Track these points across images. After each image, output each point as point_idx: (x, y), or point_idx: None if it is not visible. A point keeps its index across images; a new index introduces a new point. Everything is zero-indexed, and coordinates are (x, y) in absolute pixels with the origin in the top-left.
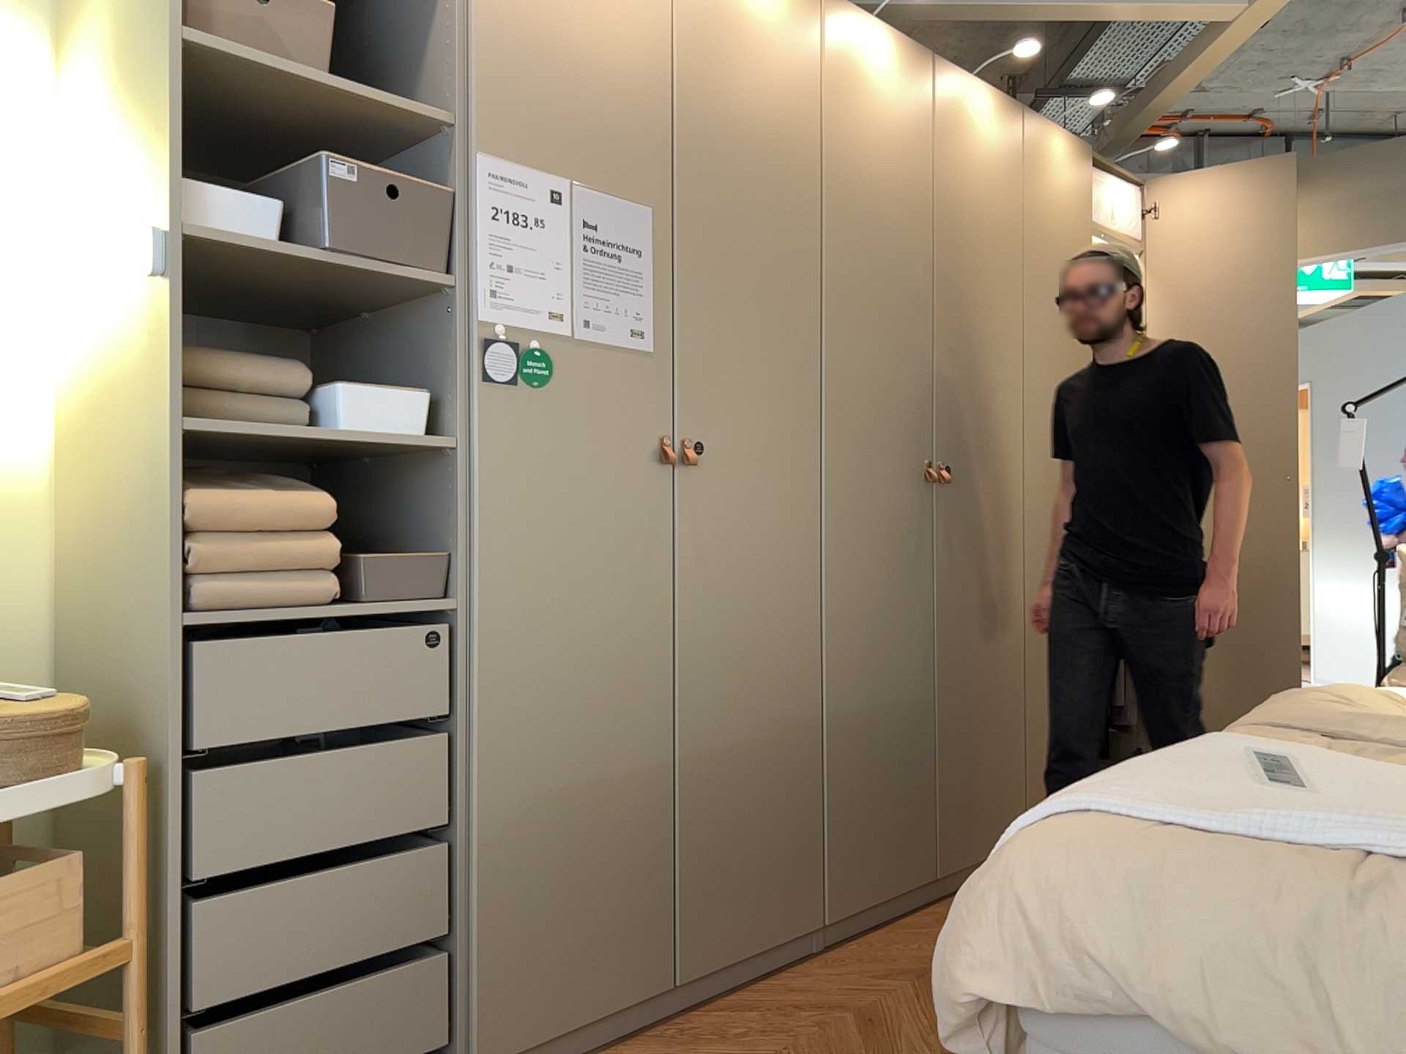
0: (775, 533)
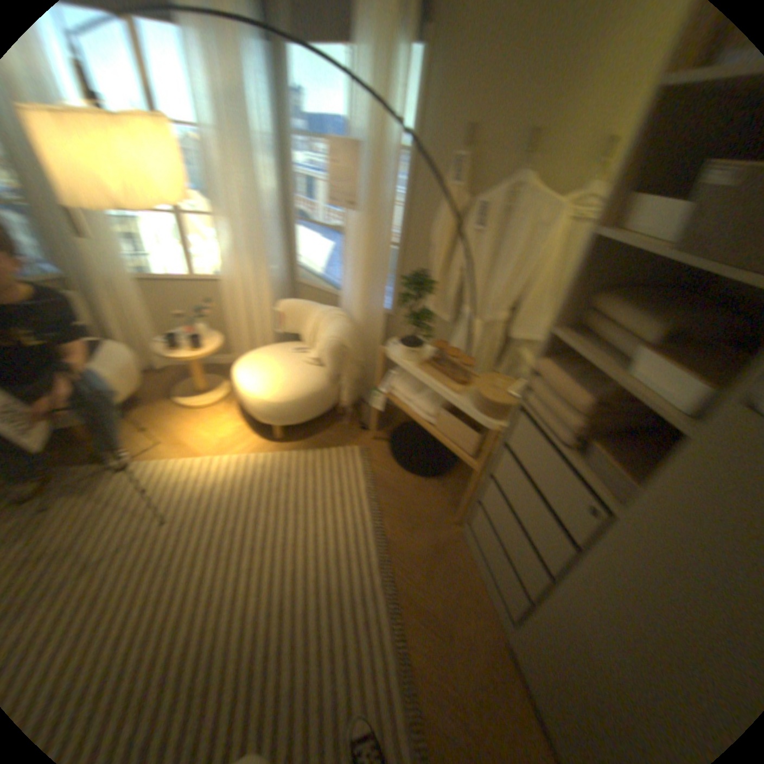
0: None
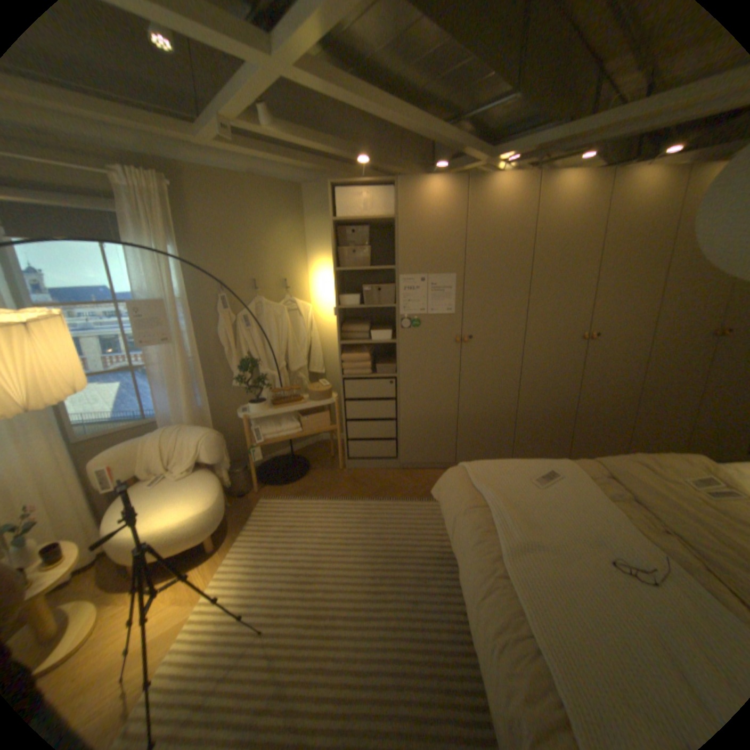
0: (499, 359)
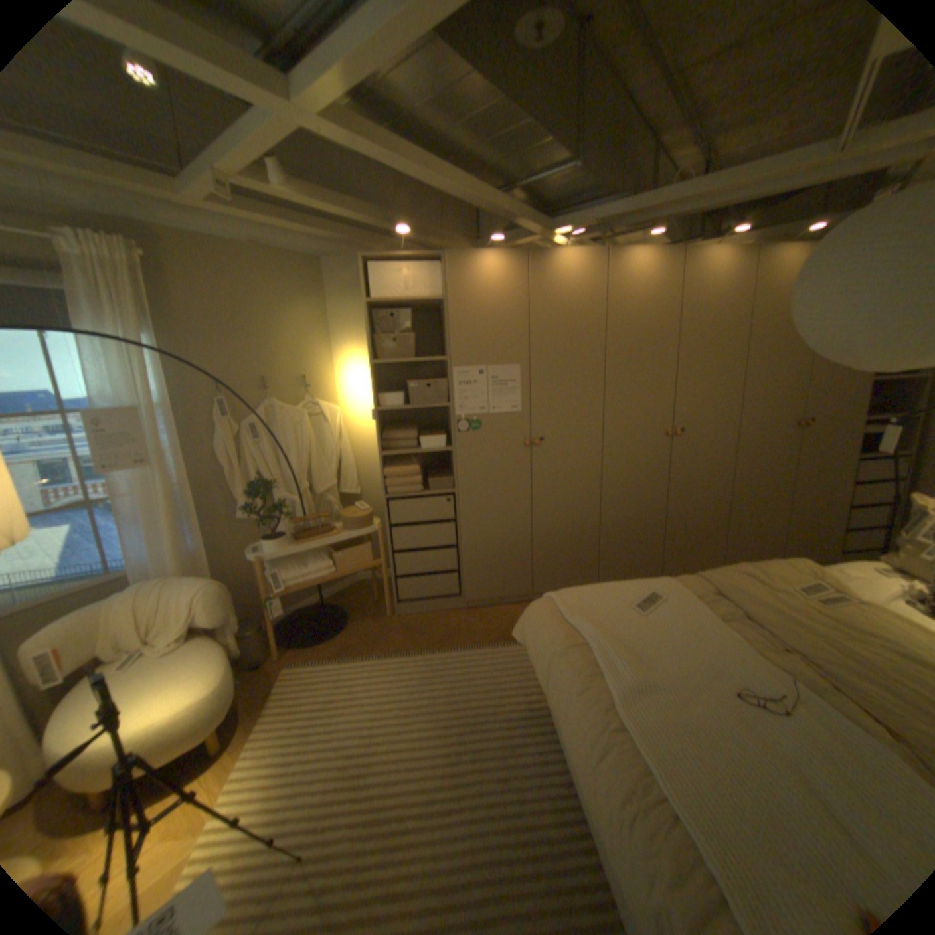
0: (576, 464)
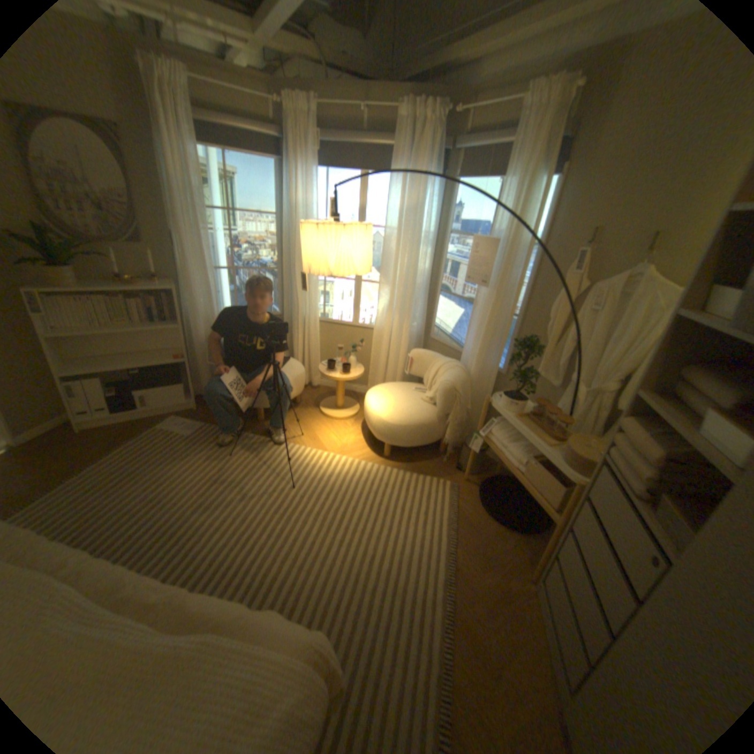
0: None
